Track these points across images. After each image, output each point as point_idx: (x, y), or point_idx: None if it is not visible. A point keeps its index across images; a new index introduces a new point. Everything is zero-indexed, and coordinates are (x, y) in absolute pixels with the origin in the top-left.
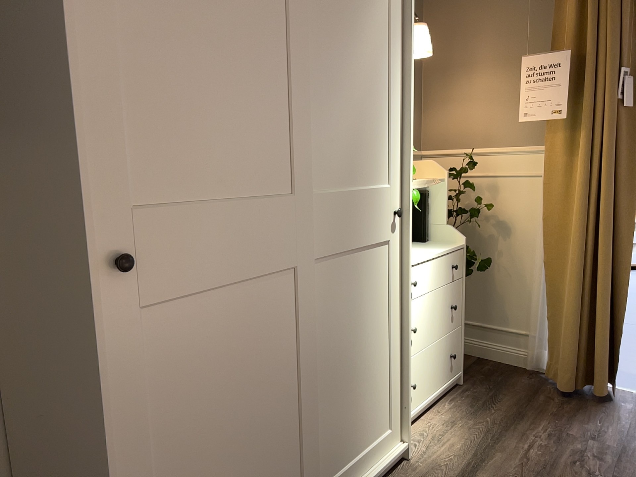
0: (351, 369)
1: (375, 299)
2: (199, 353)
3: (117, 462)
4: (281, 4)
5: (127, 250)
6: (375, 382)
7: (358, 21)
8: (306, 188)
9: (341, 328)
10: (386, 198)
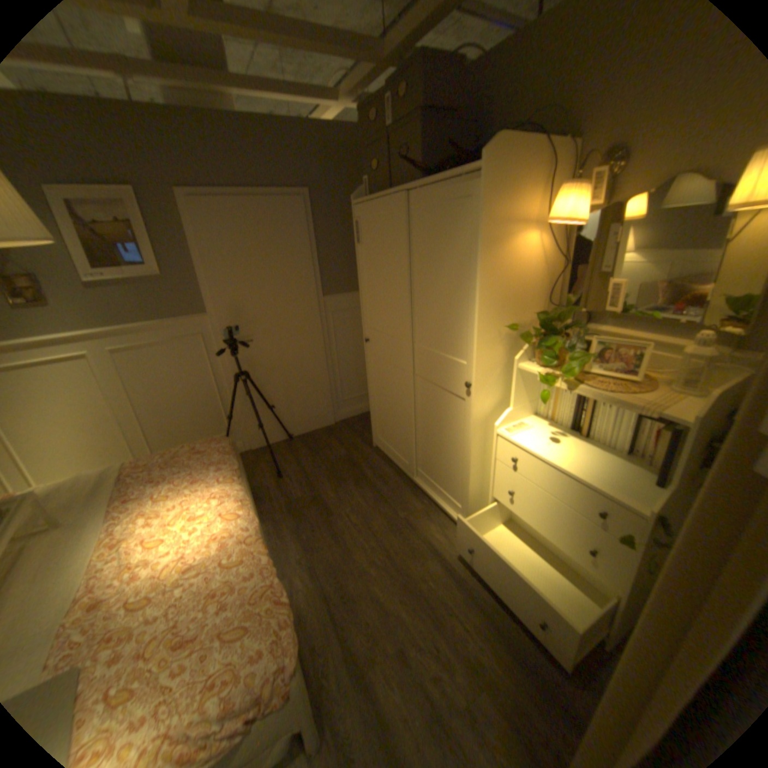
0: (436, 443)
1: (452, 425)
2: (382, 377)
3: (370, 387)
4: (398, 263)
5: (369, 340)
6: (451, 469)
7: (443, 254)
8: (407, 342)
9: (431, 419)
10: (461, 371)
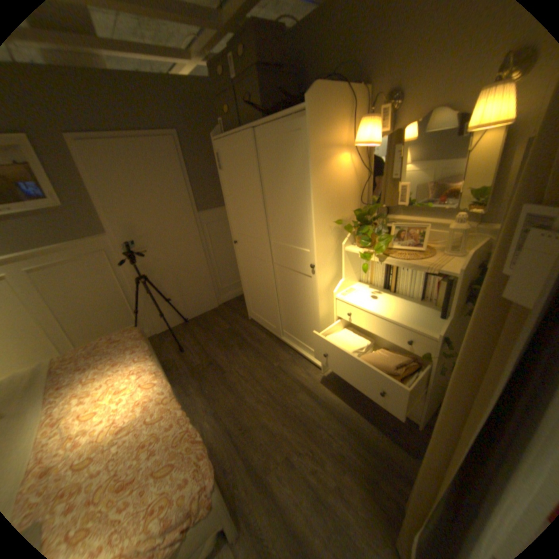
0: (294, 310)
1: (304, 296)
2: (249, 268)
3: (241, 276)
4: (251, 183)
5: (236, 241)
6: (306, 327)
7: (284, 173)
8: (264, 240)
9: (288, 293)
10: (306, 257)
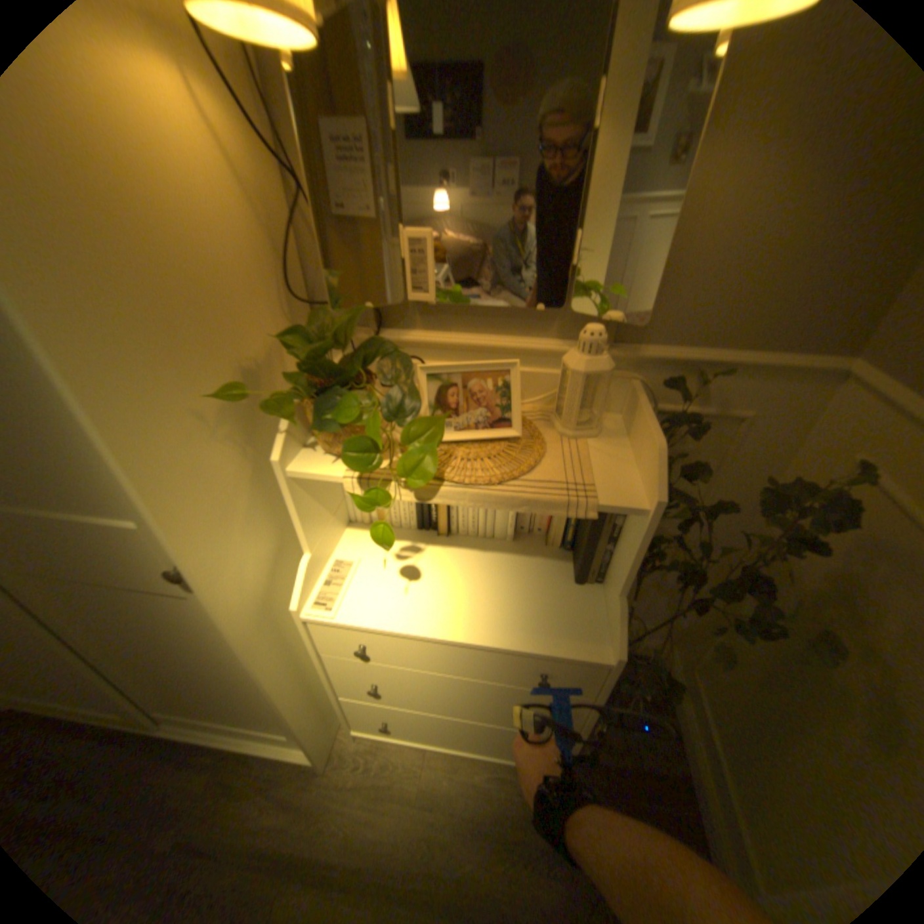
0: (162, 675)
1: (181, 643)
2: None
3: None
4: None
5: None
6: (226, 701)
7: None
8: None
9: (112, 641)
10: (127, 544)
